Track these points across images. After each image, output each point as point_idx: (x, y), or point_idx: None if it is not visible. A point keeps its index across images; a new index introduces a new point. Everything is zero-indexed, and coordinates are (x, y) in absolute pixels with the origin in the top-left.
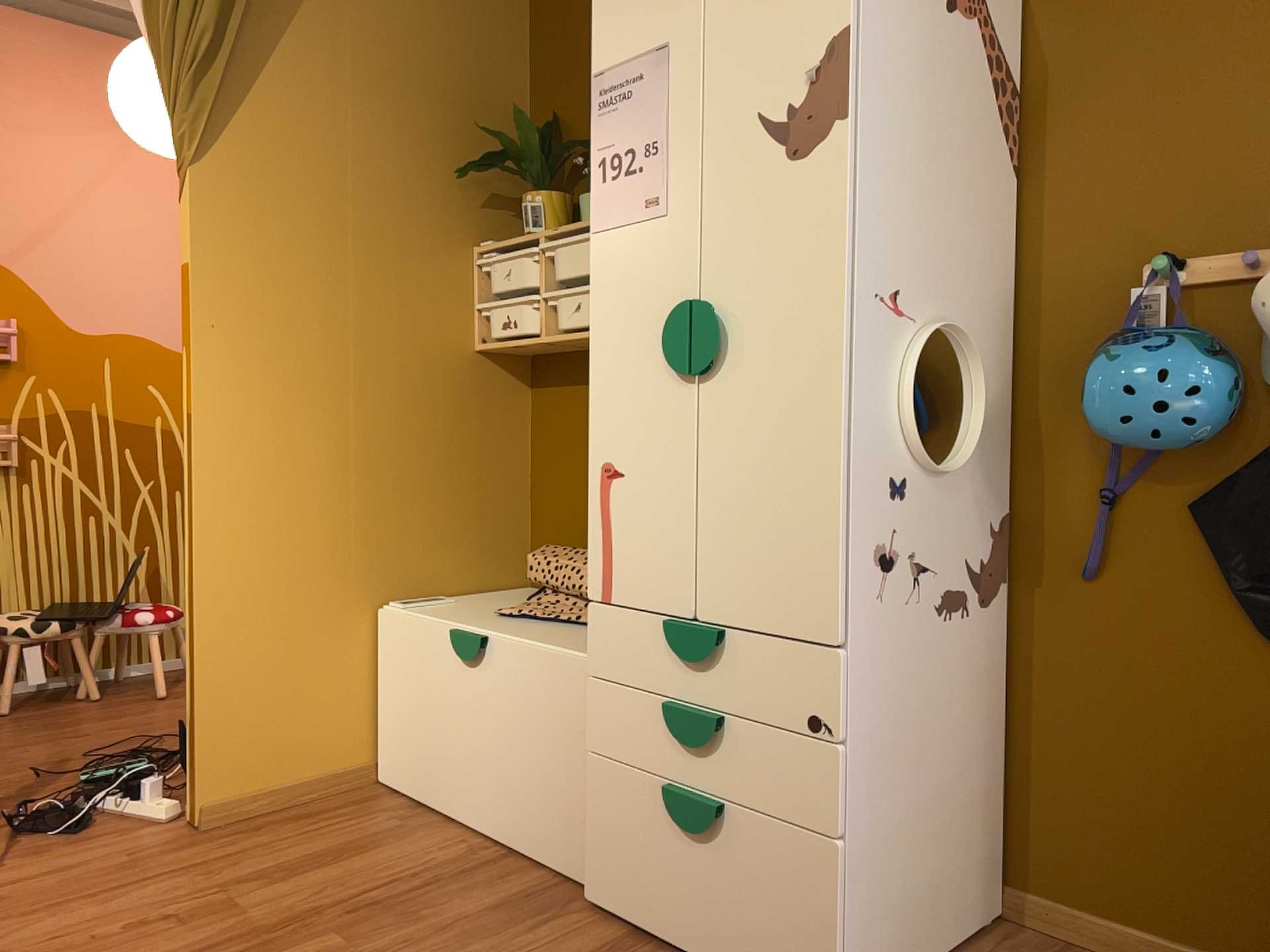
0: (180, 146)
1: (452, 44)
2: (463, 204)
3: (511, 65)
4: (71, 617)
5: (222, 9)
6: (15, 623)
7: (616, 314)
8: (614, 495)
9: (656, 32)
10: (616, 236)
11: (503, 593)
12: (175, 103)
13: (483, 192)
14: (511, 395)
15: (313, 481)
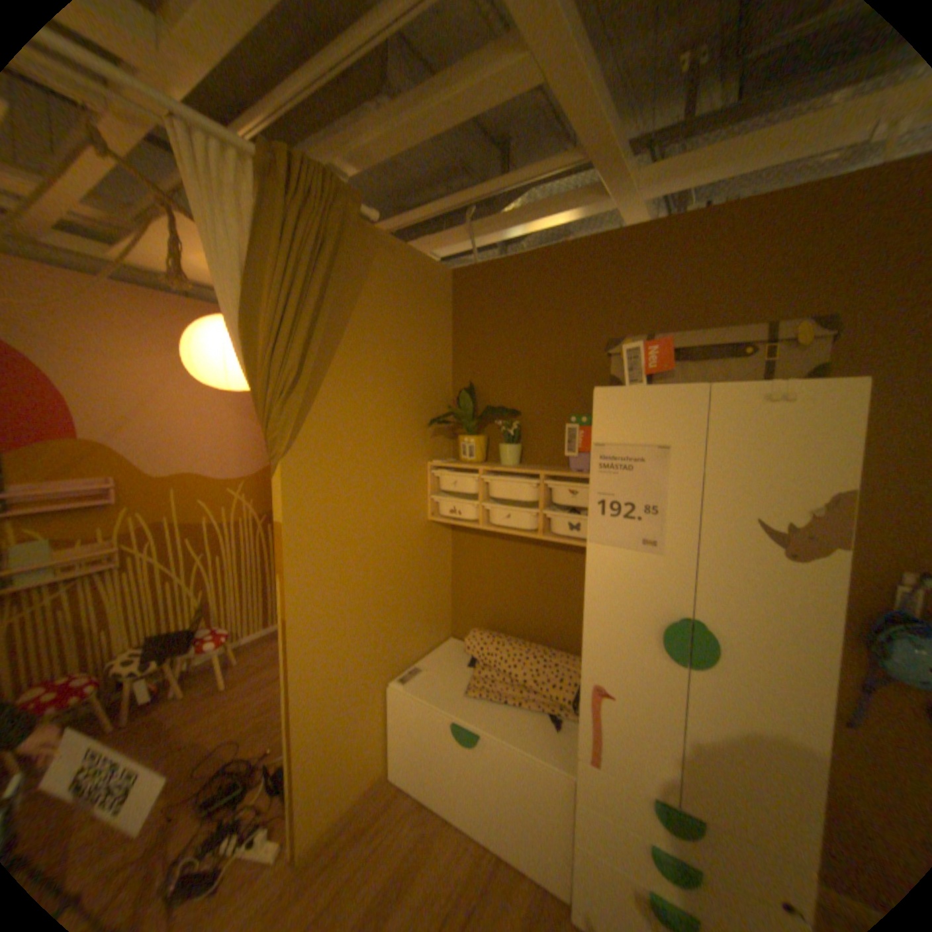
0: (269, 443)
1: (416, 344)
2: (422, 438)
3: (443, 350)
4: (162, 657)
5: (300, 351)
6: (126, 670)
7: (611, 600)
8: (606, 708)
9: (658, 433)
10: (613, 552)
11: (444, 649)
12: (265, 414)
13: (431, 428)
14: (443, 538)
15: (353, 630)
